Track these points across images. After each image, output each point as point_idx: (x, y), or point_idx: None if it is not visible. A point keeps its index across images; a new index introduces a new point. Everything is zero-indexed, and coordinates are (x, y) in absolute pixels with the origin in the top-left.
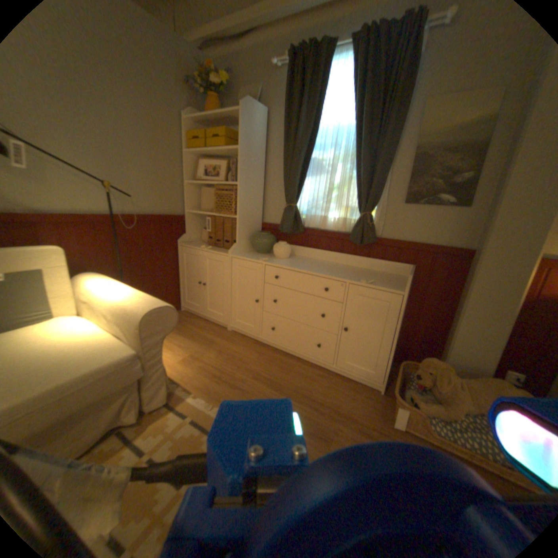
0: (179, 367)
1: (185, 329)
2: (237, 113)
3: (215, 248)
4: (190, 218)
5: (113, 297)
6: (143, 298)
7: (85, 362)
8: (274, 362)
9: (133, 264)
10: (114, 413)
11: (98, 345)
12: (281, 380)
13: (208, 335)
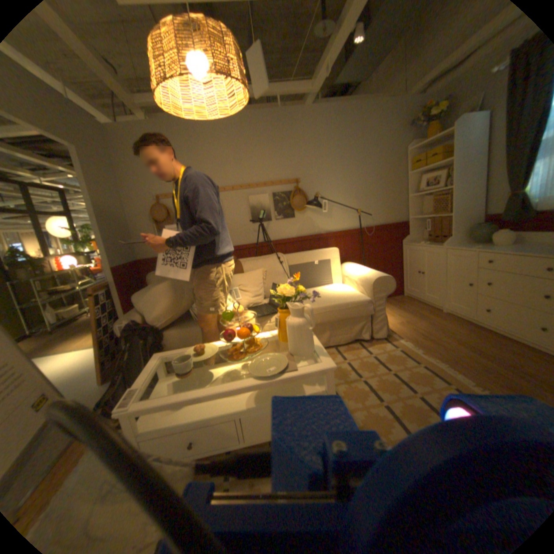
0: (397, 325)
1: (405, 306)
2: (453, 130)
3: (433, 243)
4: (413, 222)
5: (359, 272)
6: (375, 272)
7: (347, 298)
8: (485, 339)
9: (370, 258)
10: (358, 331)
11: (352, 294)
12: (488, 351)
13: (423, 312)
